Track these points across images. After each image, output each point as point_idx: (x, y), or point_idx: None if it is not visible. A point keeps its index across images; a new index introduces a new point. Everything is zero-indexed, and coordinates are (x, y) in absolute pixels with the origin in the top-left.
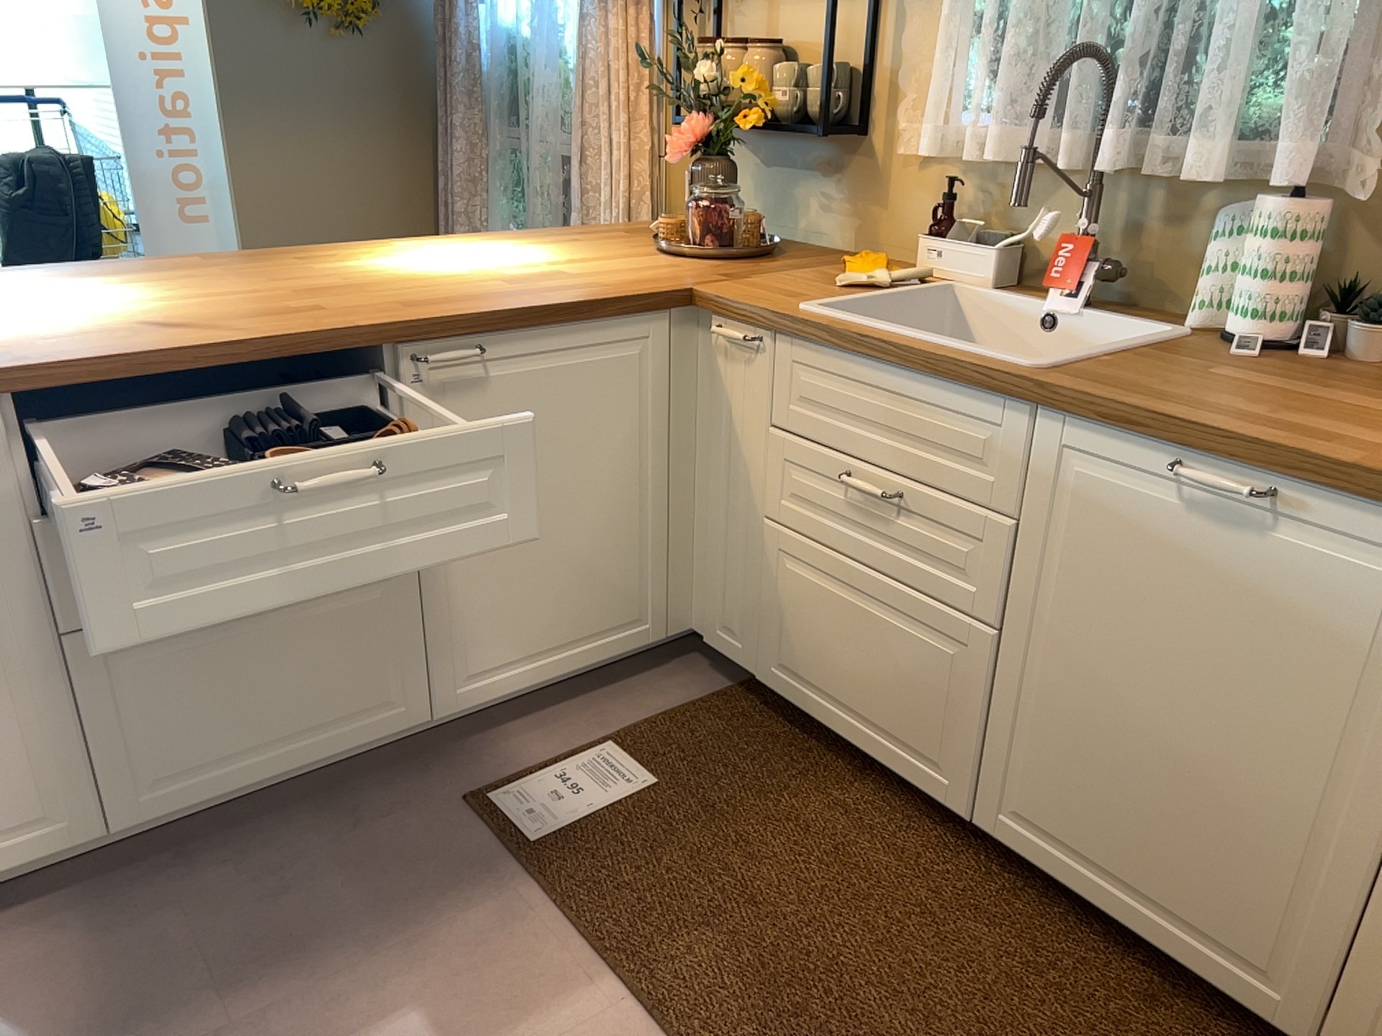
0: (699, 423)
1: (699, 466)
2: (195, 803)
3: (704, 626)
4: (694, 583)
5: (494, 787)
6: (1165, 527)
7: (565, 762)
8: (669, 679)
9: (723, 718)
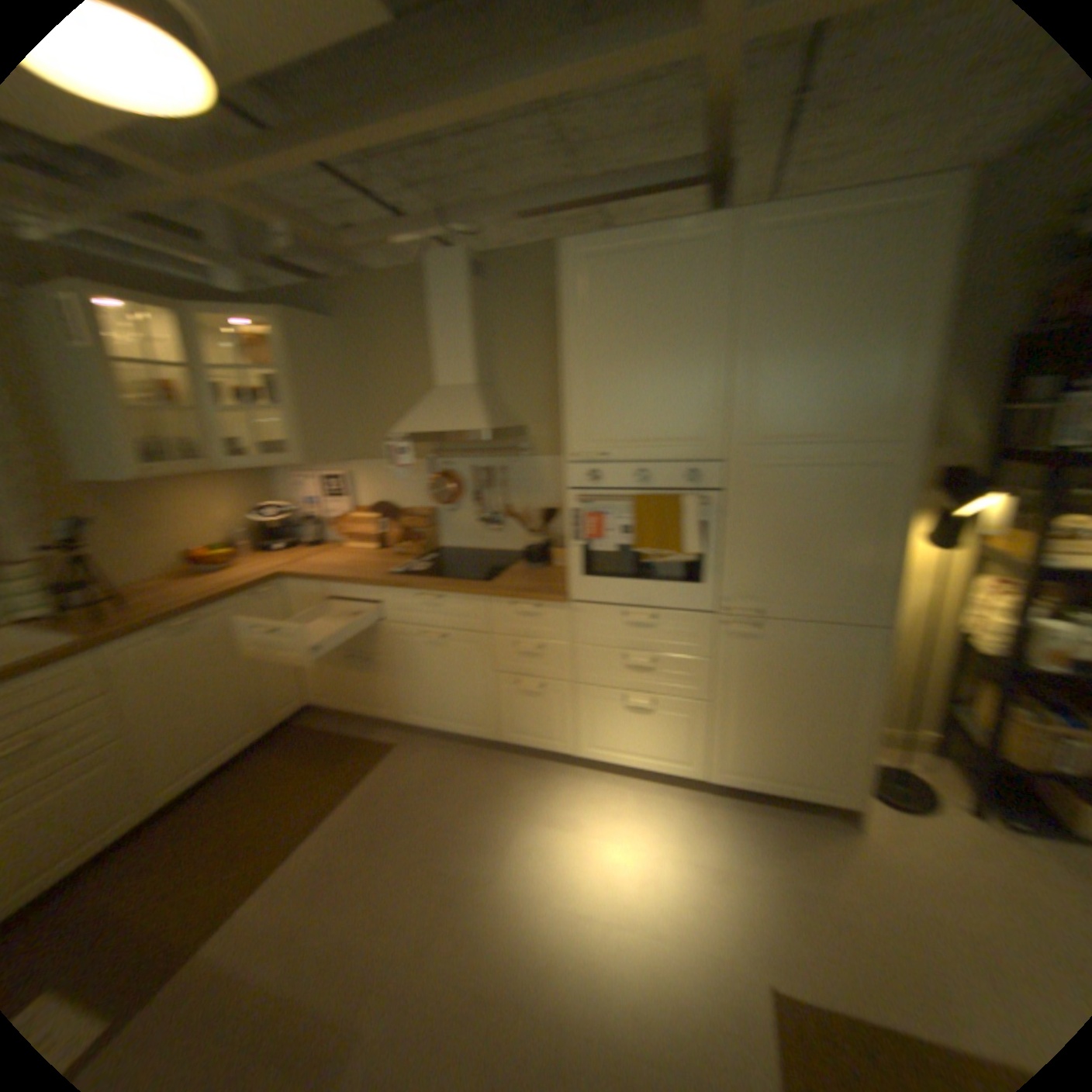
0: None
1: None
2: None
3: None
4: None
5: None
6: (158, 651)
7: None
8: None
9: None
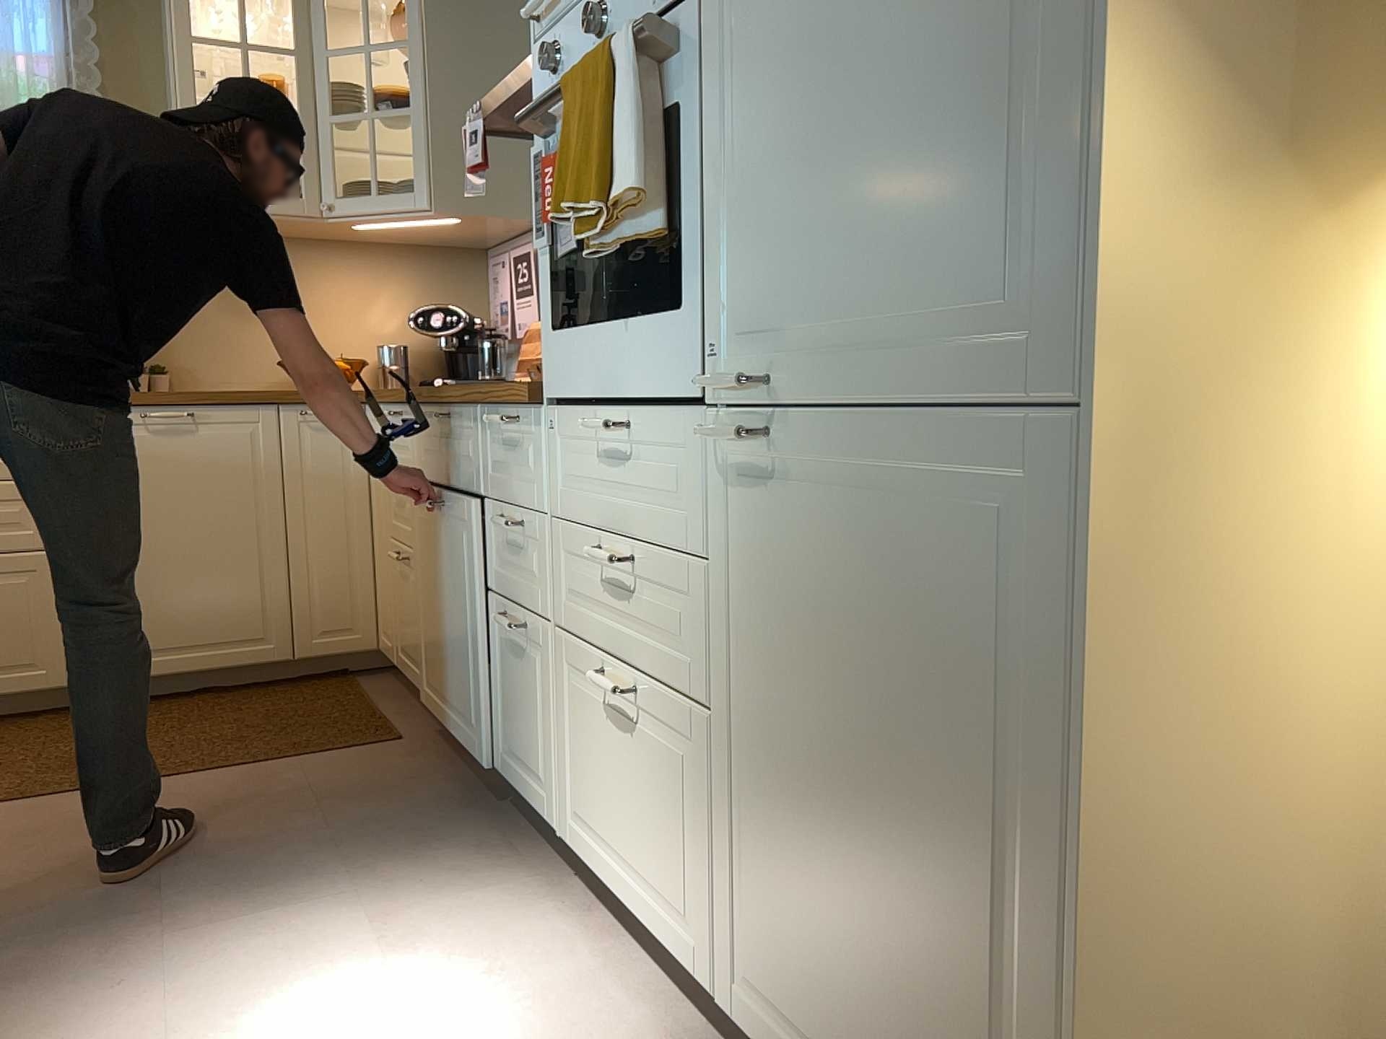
0: None
1: None
2: None
3: None
4: None
5: None
6: (146, 447)
7: None
8: None
9: None
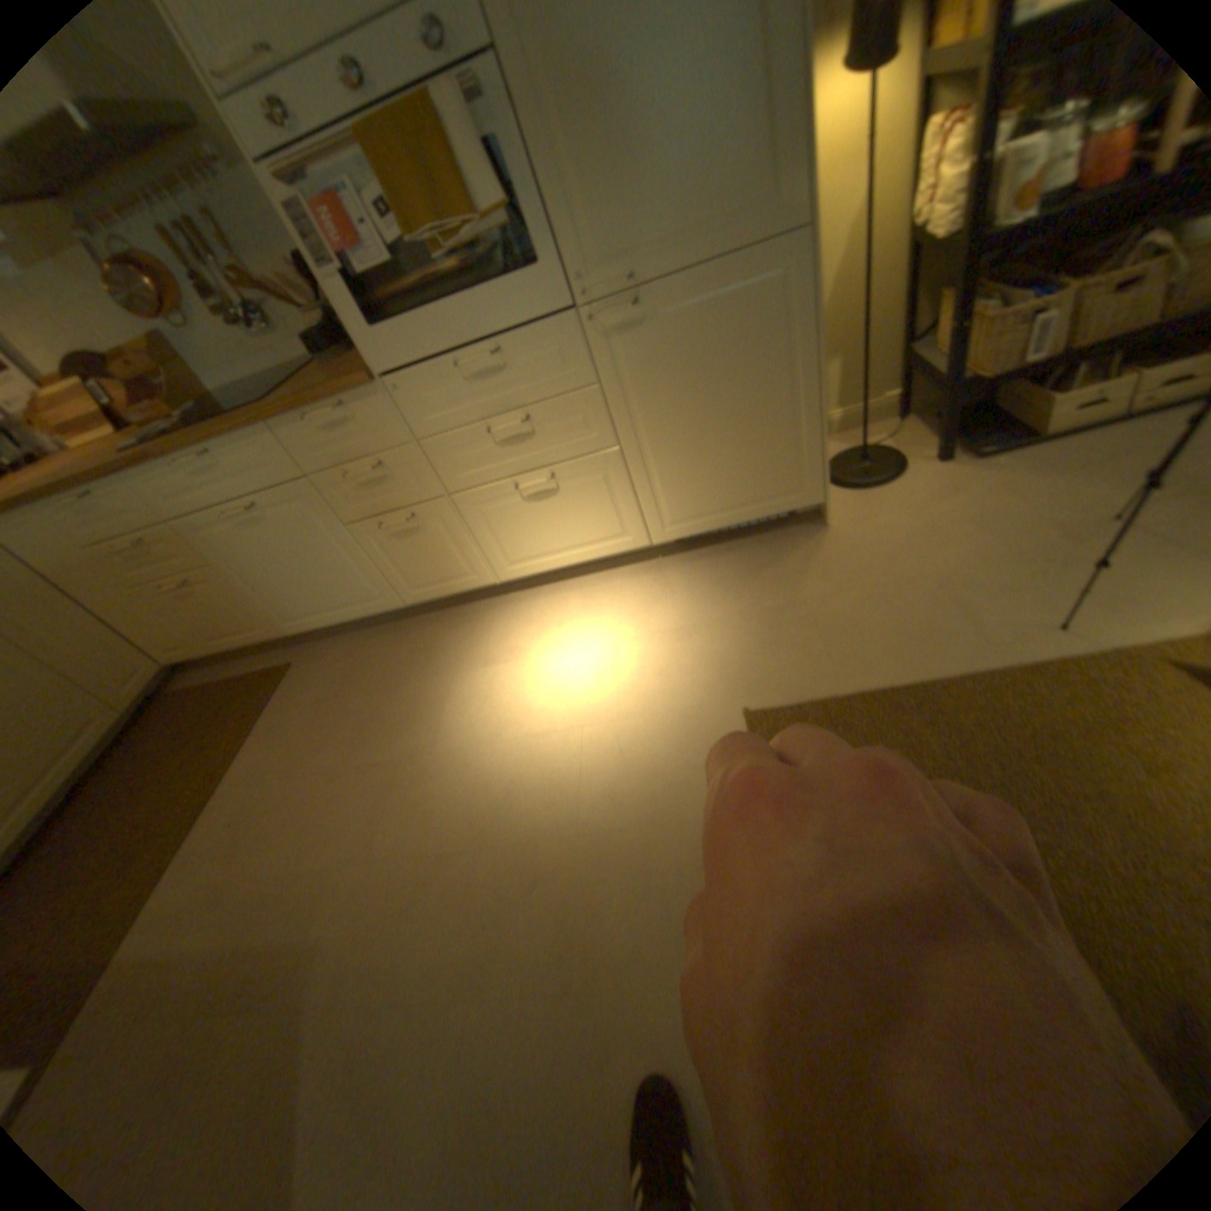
0: None
1: None
2: None
3: None
4: None
5: None
6: None
7: None
8: None
9: None
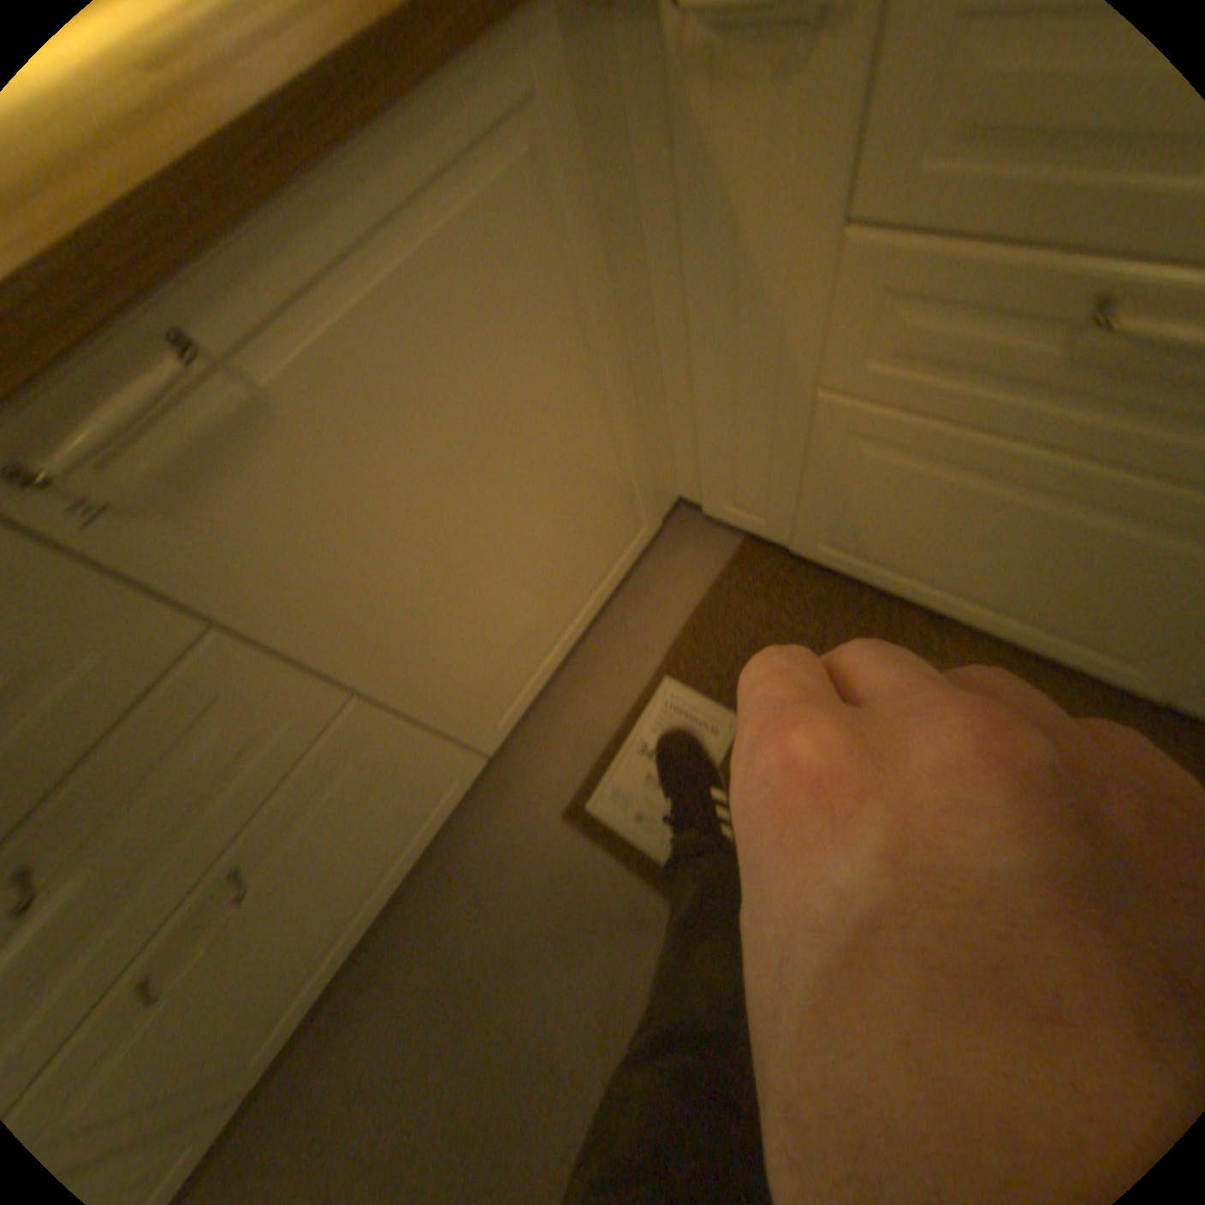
0: (651, 256)
1: (660, 324)
2: (312, 1003)
3: (697, 498)
4: (678, 461)
5: (585, 794)
6: None
7: (635, 728)
8: (675, 558)
9: (757, 595)
